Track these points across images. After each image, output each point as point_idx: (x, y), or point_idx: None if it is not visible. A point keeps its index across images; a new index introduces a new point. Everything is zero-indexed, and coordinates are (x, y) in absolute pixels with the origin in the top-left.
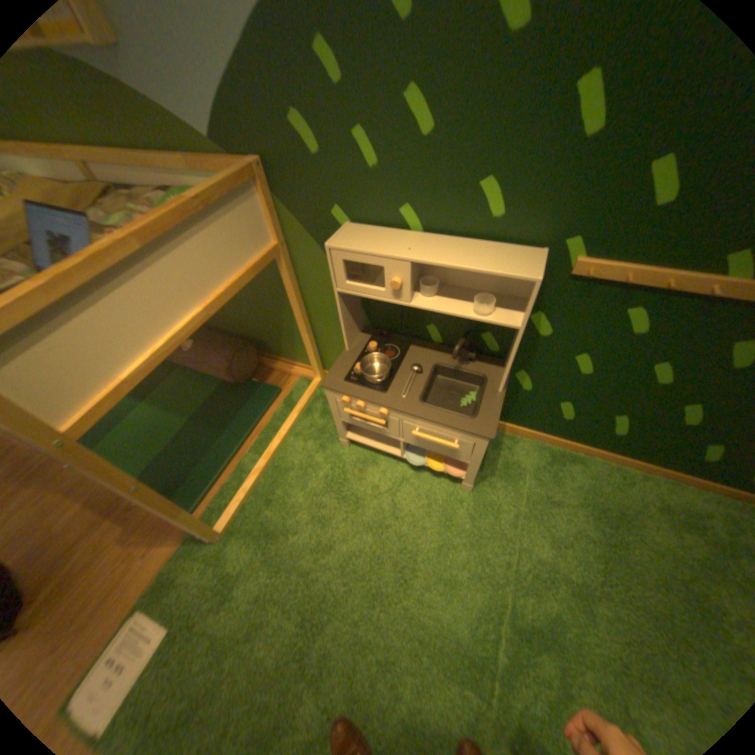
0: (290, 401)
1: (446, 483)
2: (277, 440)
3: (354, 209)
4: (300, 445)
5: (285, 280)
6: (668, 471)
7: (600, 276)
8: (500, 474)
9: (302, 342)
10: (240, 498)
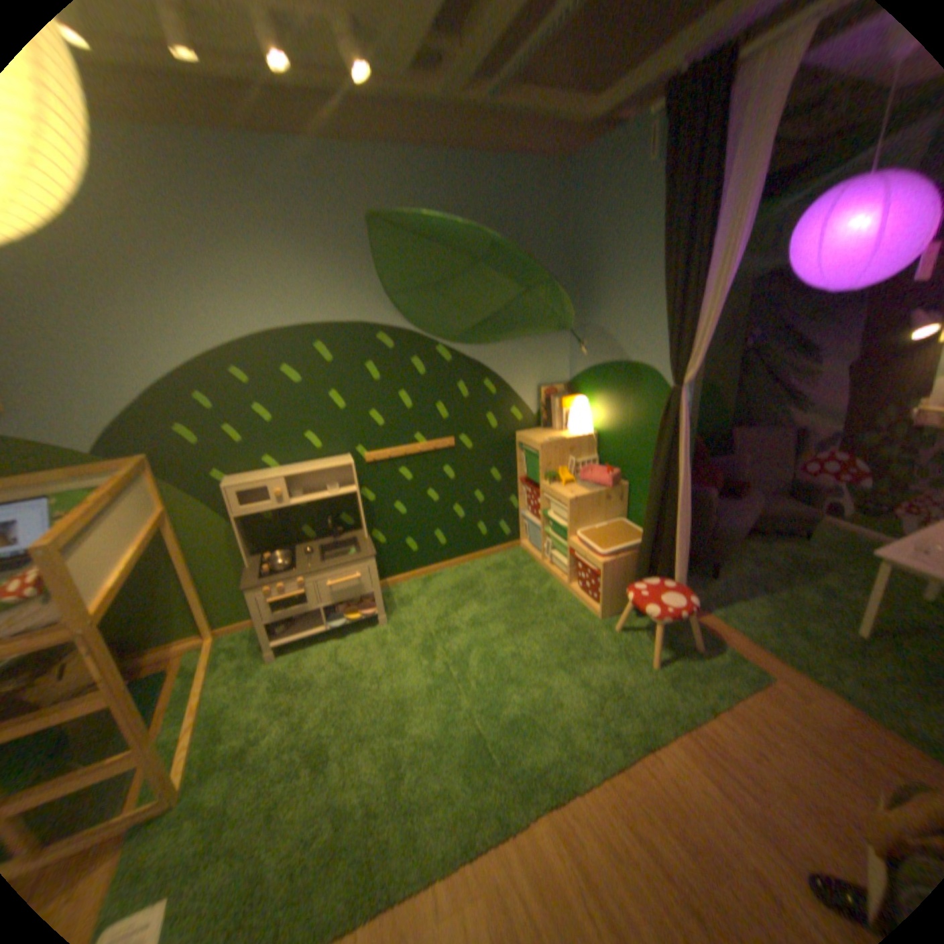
0: (185, 674)
1: (368, 632)
2: (194, 700)
3: (229, 469)
4: (222, 691)
5: (163, 546)
6: (477, 553)
7: (377, 460)
8: (399, 607)
9: (181, 609)
10: (182, 757)
